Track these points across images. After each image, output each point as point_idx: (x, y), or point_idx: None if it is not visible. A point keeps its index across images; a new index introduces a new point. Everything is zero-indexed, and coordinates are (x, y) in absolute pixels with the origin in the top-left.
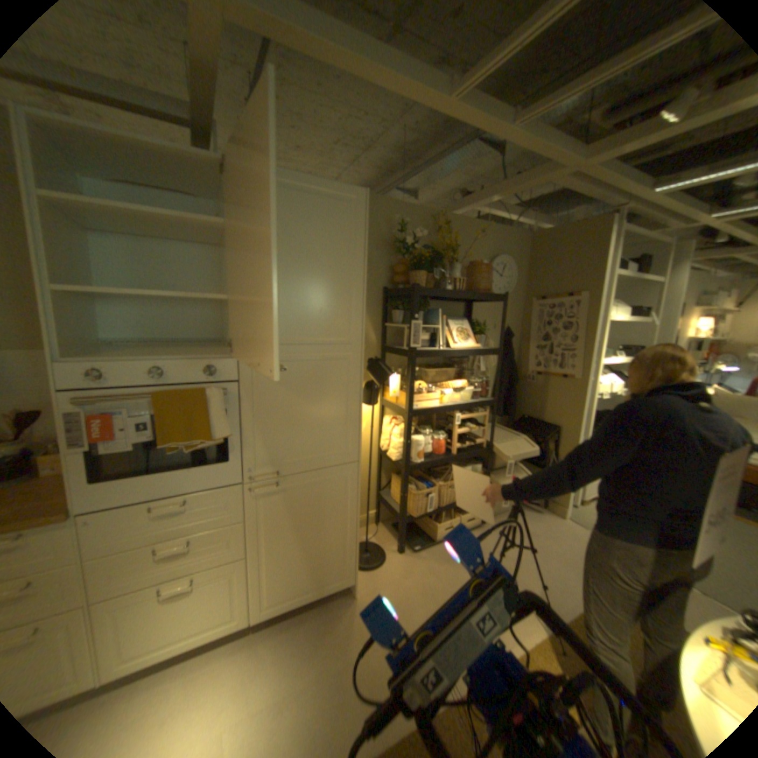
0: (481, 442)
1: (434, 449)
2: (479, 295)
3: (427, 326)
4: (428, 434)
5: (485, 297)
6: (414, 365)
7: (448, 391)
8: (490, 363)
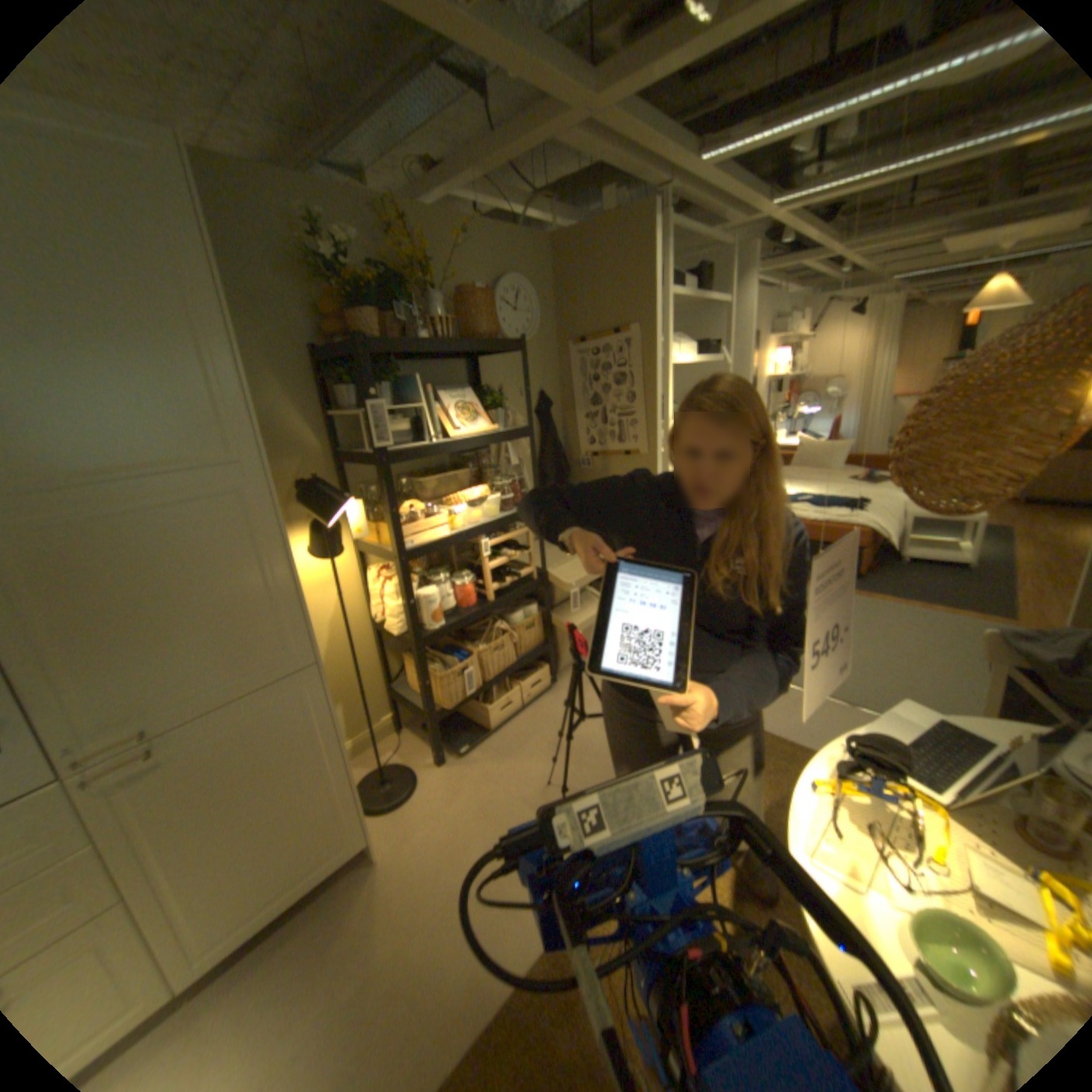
0: (529, 573)
1: (460, 601)
2: (482, 344)
3: (405, 407)
4: (446, 580)
5: (494, 347)
6: (390, 477)
7: (461, 508)
8: (525, 451)
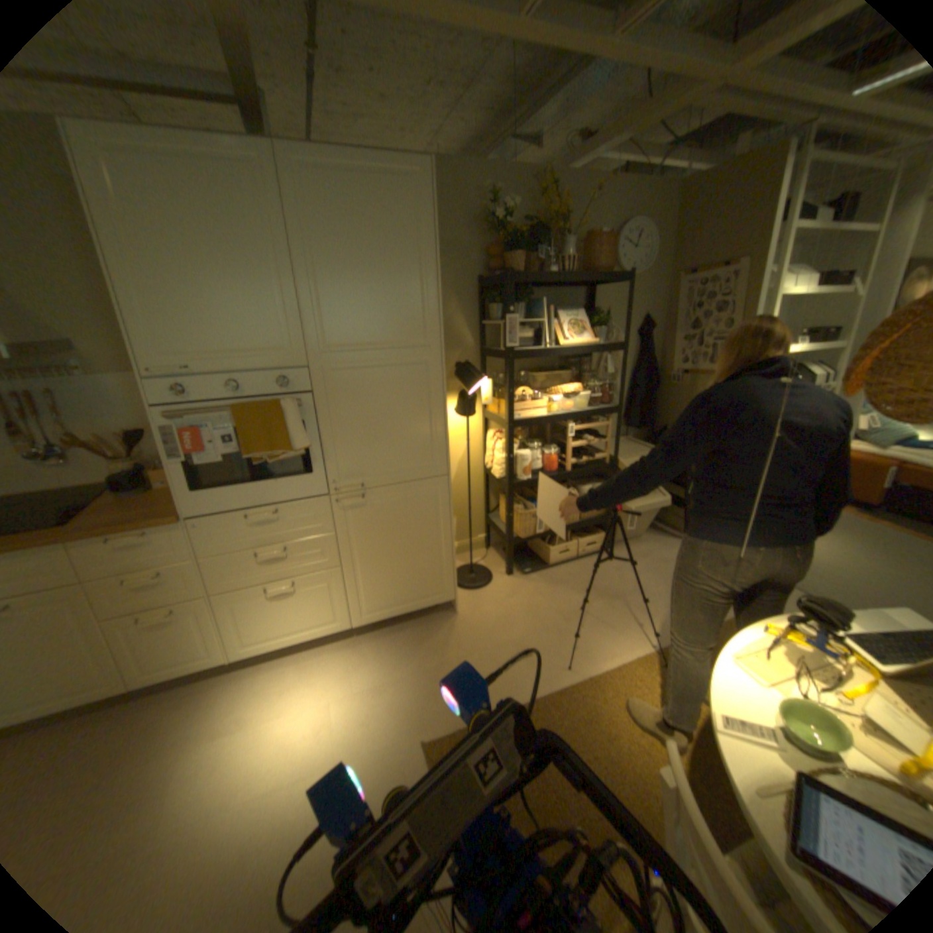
0: (603, 457)
1: (544, 465)
2: (598, 275)
3: (532, 320)
4: (537, 448)
5: (609, 277)
6: (511, 367)
7: (557, 397)
8: (621, 362)
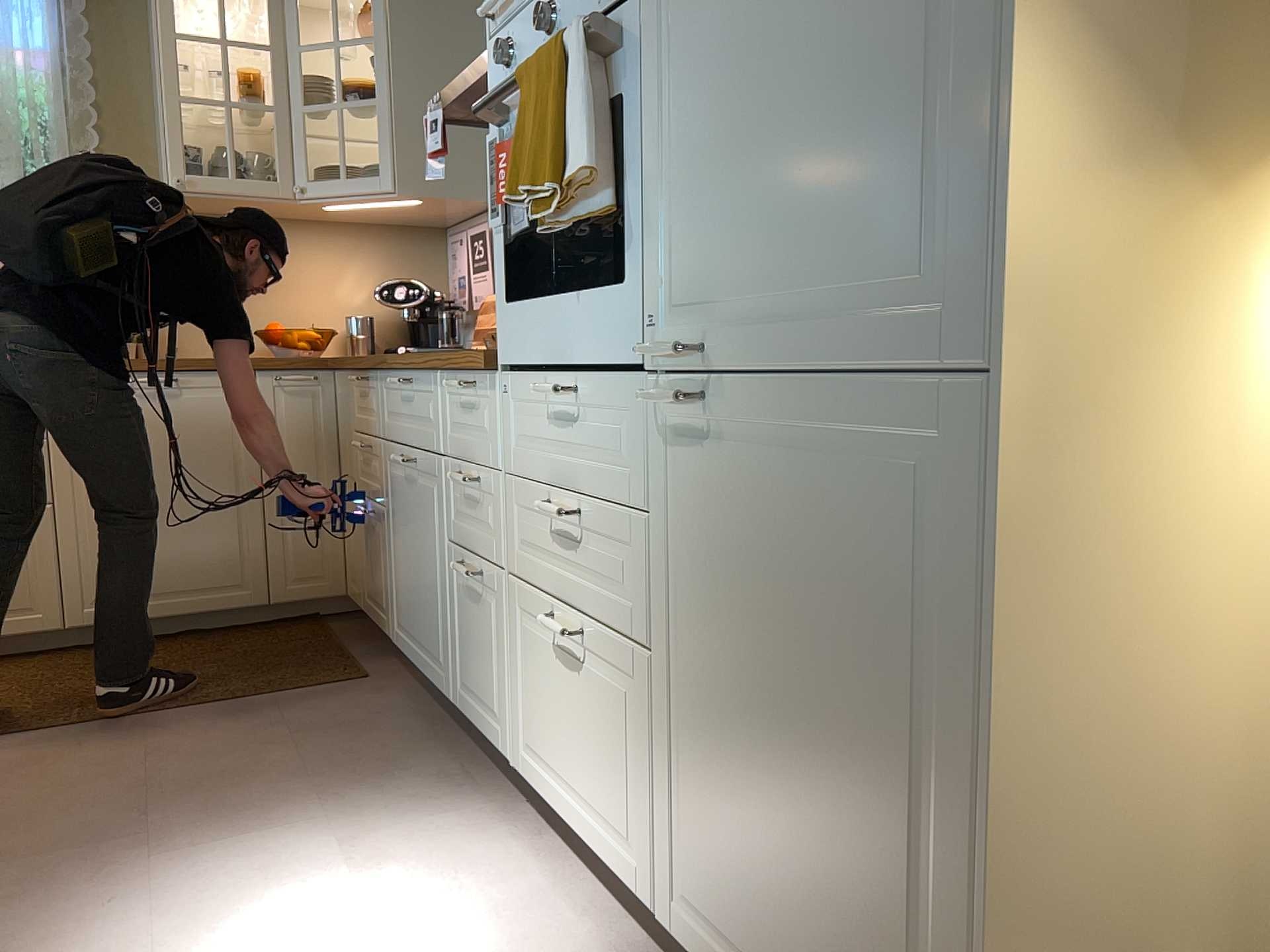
0: None
1: None
2: None
3: None
4: None
5: None
6: None
7: None
8: None
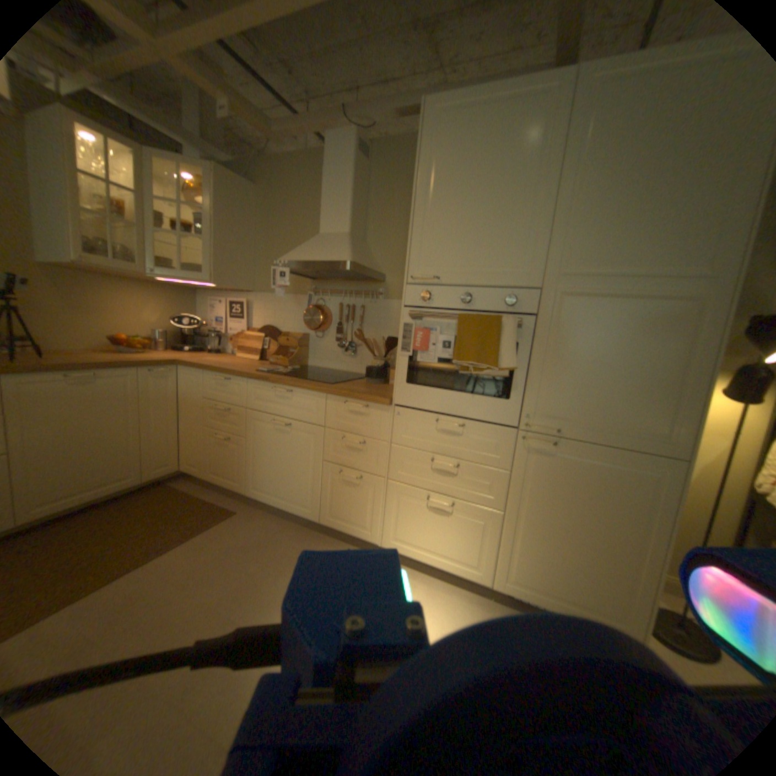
0: None
1: None
2: None
3: None
4: None
5: None
6: None
7: None
8: None
